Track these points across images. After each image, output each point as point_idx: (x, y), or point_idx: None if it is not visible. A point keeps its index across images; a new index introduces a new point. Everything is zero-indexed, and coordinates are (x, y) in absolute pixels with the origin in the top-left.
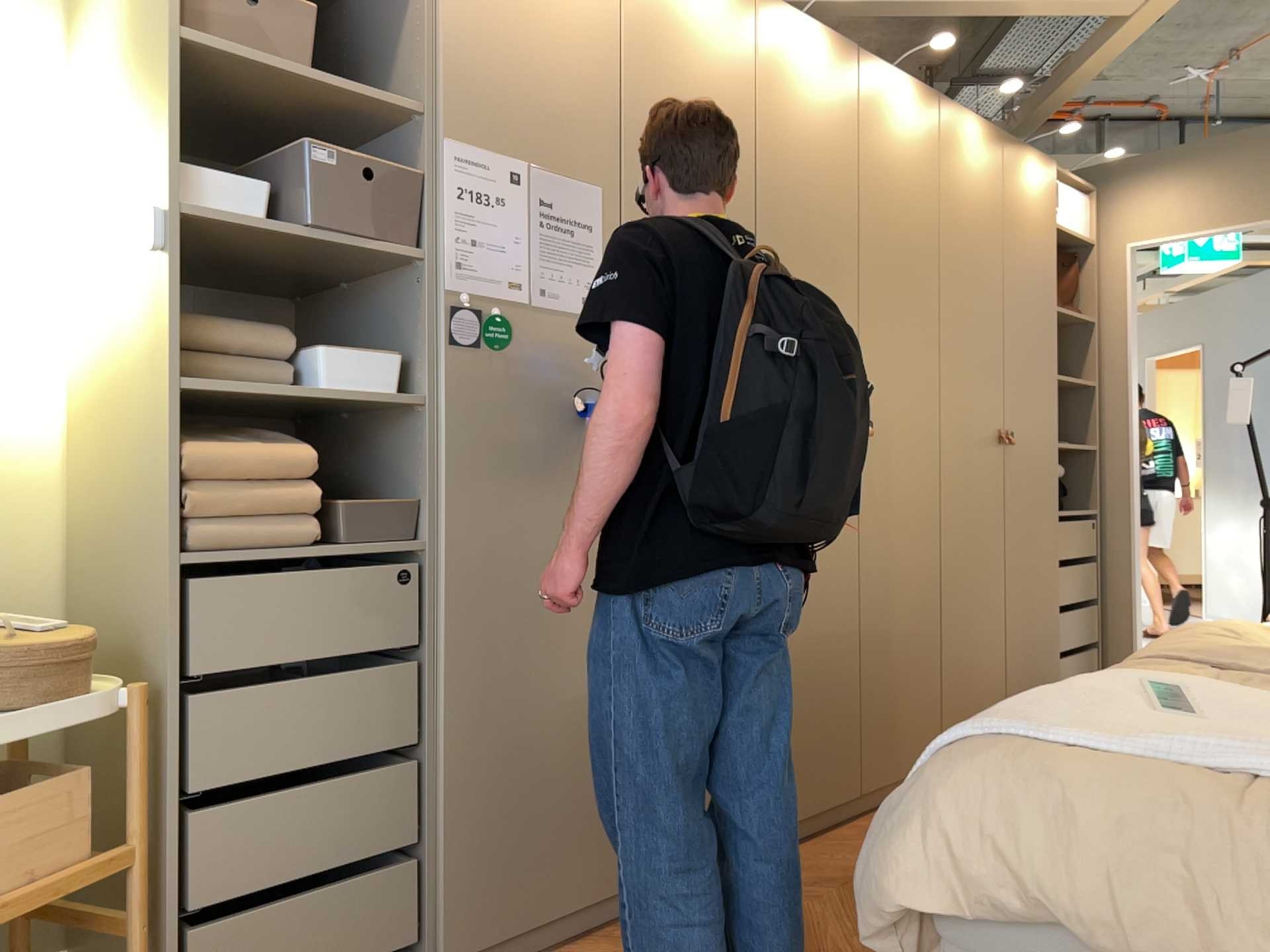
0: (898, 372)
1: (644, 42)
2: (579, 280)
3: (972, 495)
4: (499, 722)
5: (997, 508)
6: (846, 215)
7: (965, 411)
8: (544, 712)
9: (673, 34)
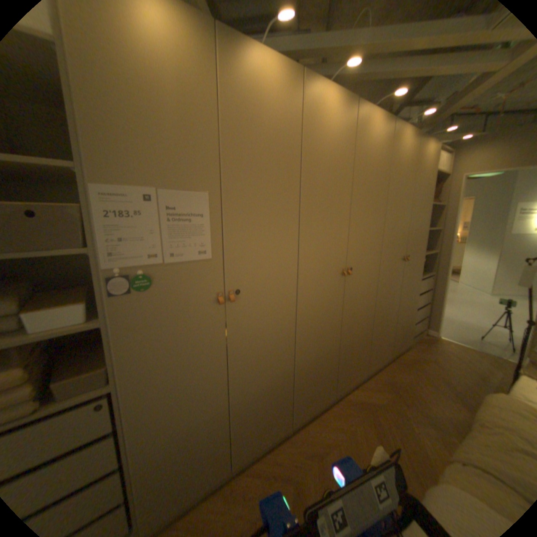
0: (364, 246)
1: (232, 107)
2: (196, 245)
3: (389, 284)
4: (164, 445)
5: (398, 286)
6: (345, 183)
7: (390, 254)
8: (189, 432)
9: (251, 101)
